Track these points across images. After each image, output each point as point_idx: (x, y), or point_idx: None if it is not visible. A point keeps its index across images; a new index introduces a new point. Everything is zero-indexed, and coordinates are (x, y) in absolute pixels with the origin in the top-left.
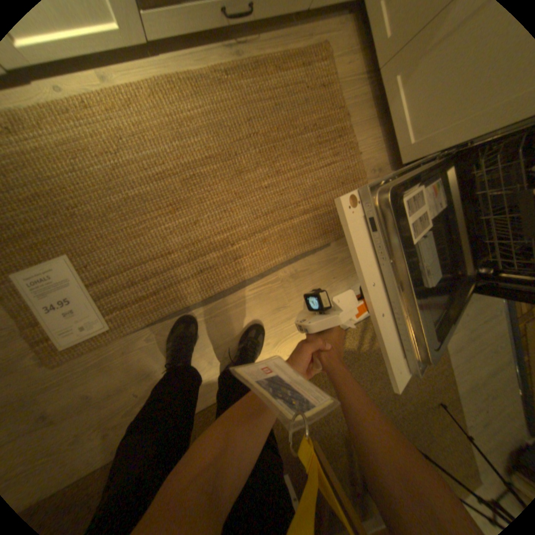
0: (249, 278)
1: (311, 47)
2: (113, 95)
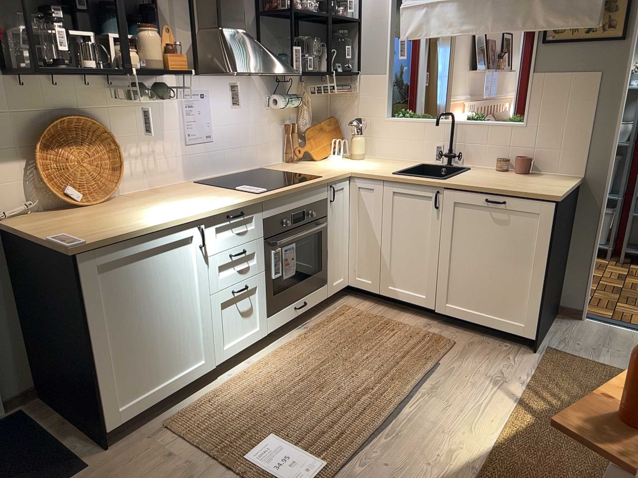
0: (402, 400)
1: (339, 311)
2: (258, 364)
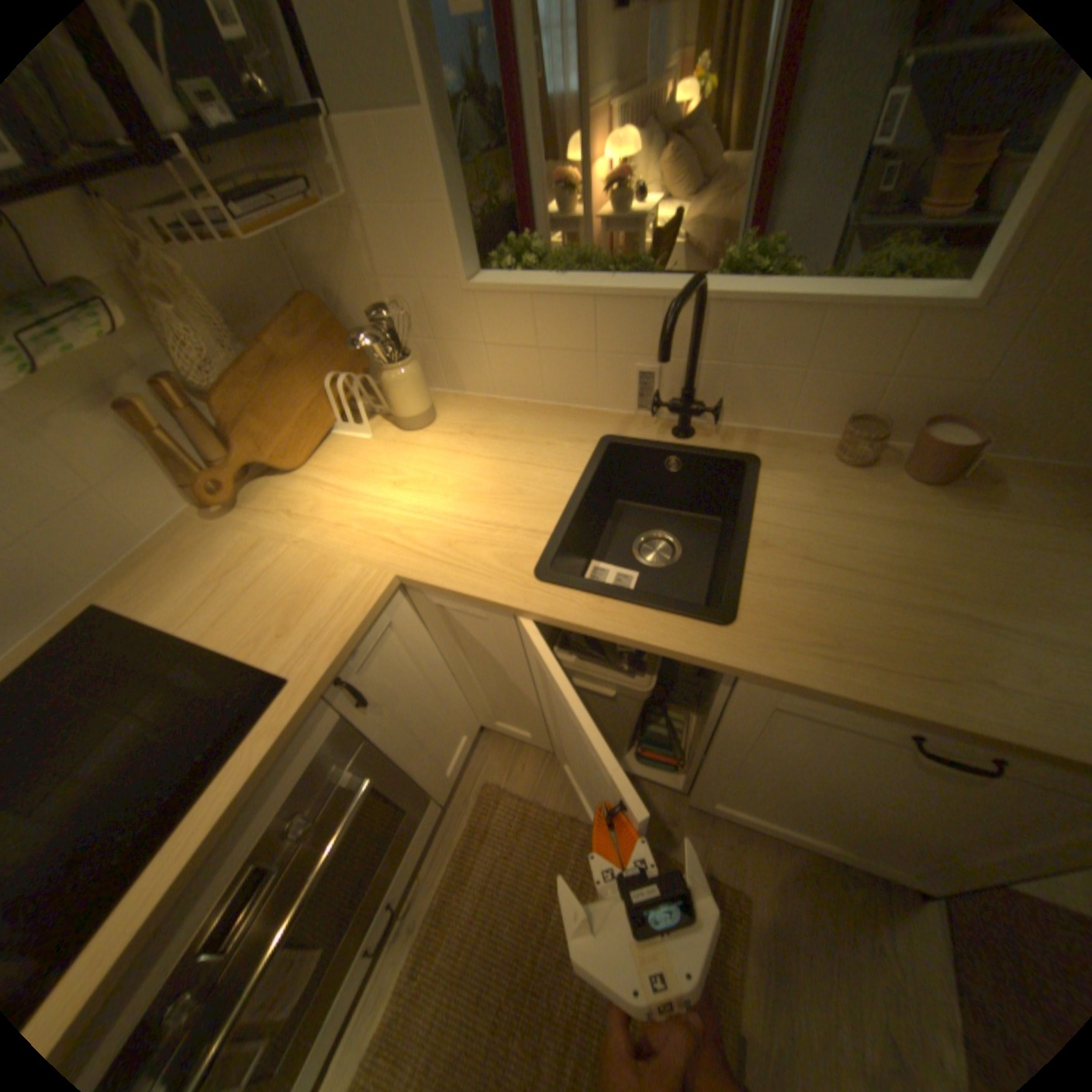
0: None
1: (471, 808)
2: None
